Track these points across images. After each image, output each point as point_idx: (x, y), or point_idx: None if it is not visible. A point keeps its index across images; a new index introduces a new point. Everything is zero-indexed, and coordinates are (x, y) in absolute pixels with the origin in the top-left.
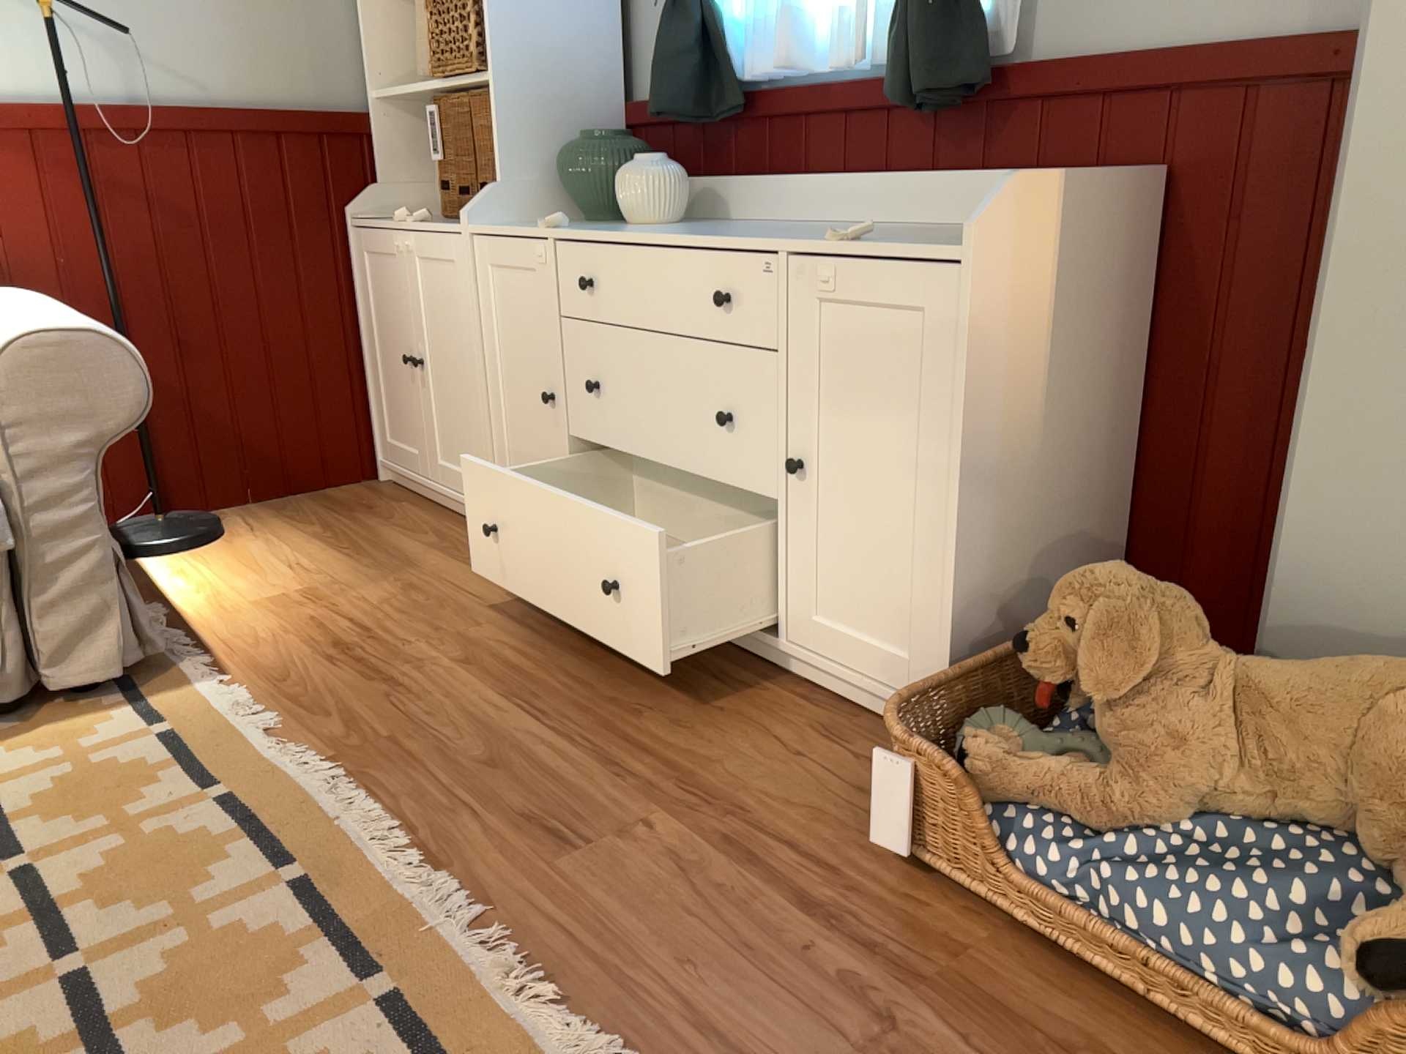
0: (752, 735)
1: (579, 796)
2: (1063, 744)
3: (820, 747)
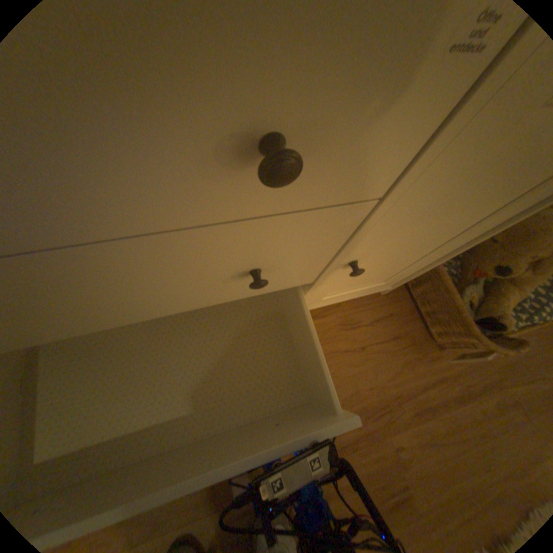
0: (337, 359)
1: (365, 479)
2: (487, 282)
3: (358, 334)
